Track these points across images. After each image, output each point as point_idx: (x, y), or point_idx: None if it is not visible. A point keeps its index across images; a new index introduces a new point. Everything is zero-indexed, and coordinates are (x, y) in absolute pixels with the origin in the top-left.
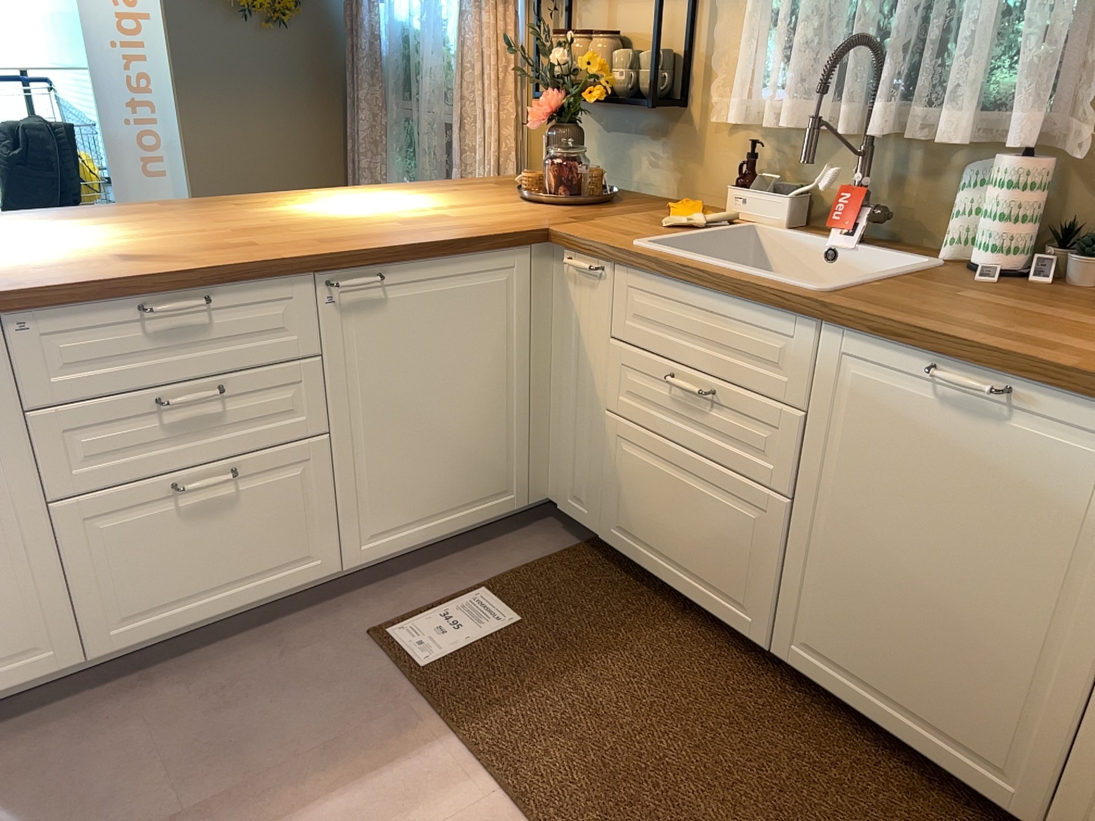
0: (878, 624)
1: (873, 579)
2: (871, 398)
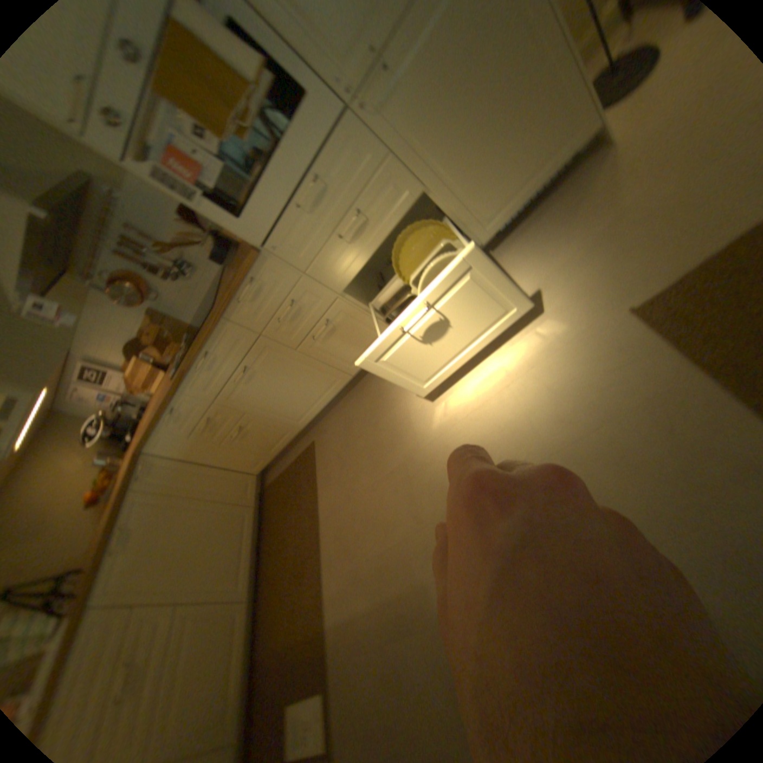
0: (214, 557)
1: (198, 561)
2: (123, 573)
